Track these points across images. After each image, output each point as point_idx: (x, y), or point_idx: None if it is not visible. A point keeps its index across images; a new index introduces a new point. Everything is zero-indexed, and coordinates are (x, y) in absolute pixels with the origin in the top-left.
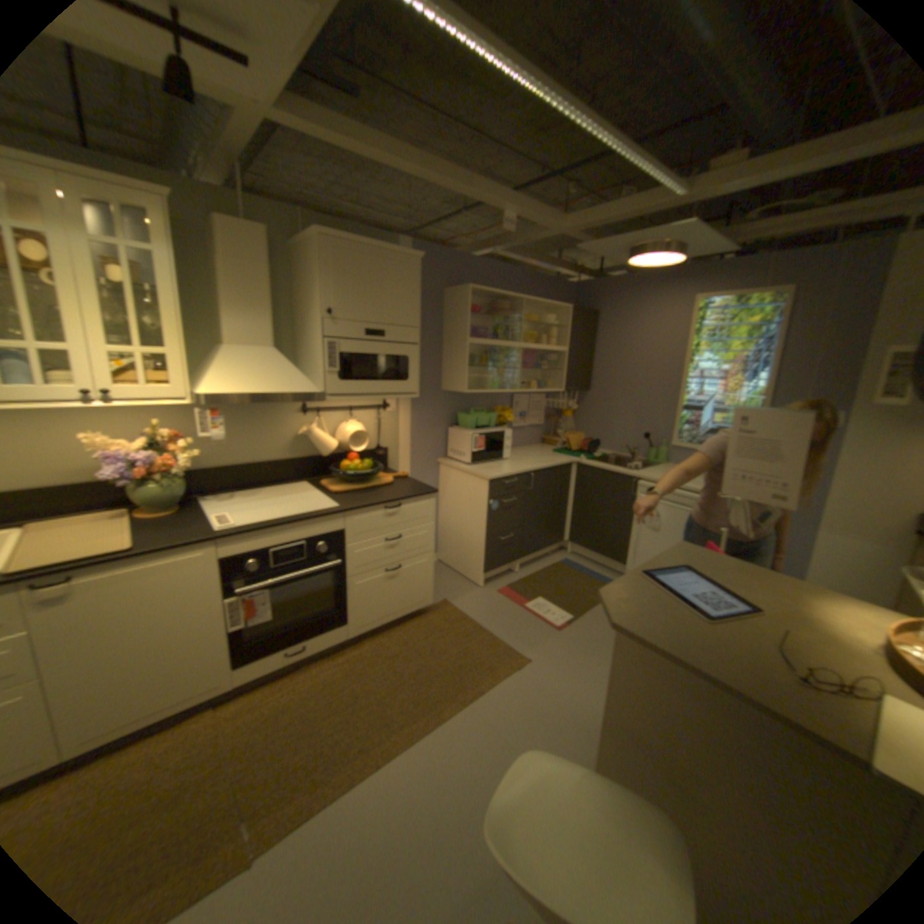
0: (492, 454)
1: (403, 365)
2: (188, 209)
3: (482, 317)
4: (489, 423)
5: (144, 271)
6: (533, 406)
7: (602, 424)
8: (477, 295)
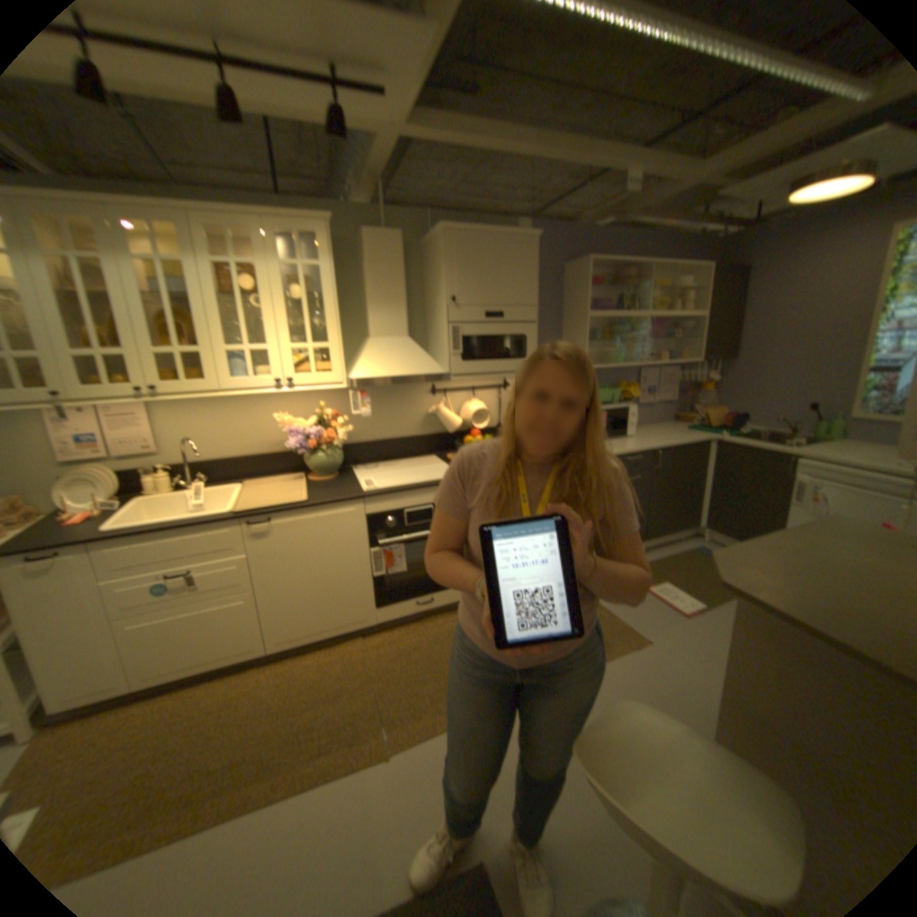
0: (614, 430)
1: (519, 342)
2: (340, 226)
3: (604, 287)
4: (610, 398)
5: (310, 281)
6: (664, 379)
7: (752, 395)
8: (598, 265)
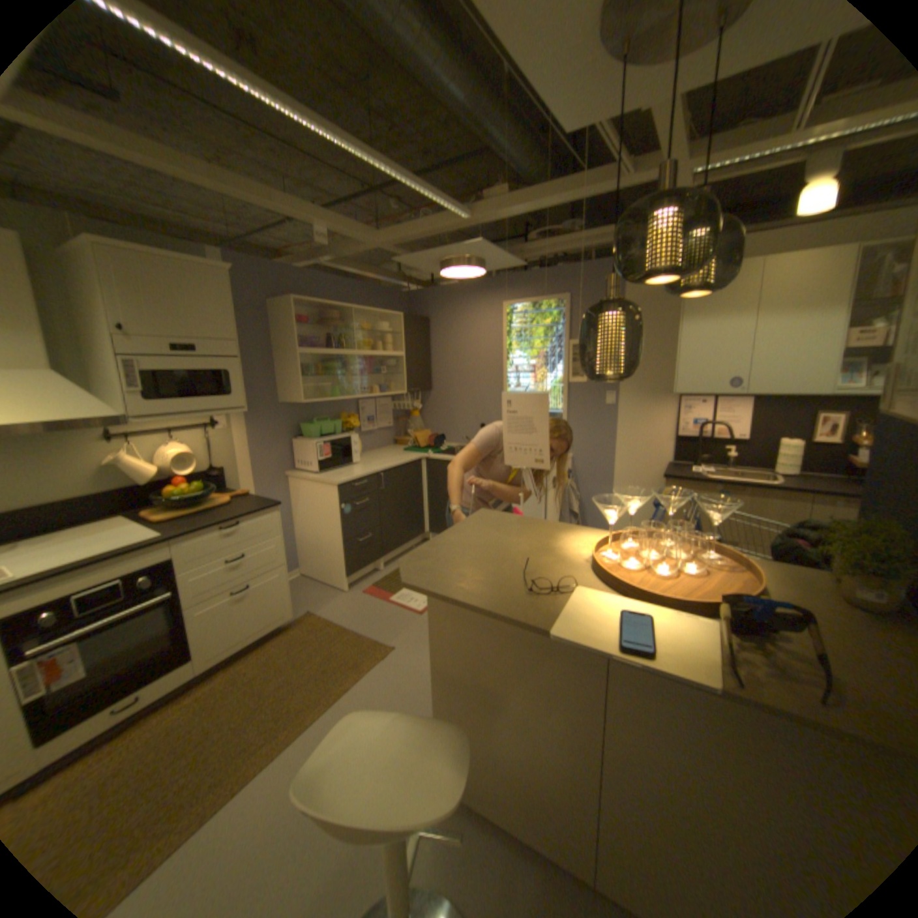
0: (341, 460)
1: (223, 379)
2: None
3: (313, 327)
4: (334, 430)
5: None
6: (380, 410)
7: (446, 420)
8: (303, 305)
